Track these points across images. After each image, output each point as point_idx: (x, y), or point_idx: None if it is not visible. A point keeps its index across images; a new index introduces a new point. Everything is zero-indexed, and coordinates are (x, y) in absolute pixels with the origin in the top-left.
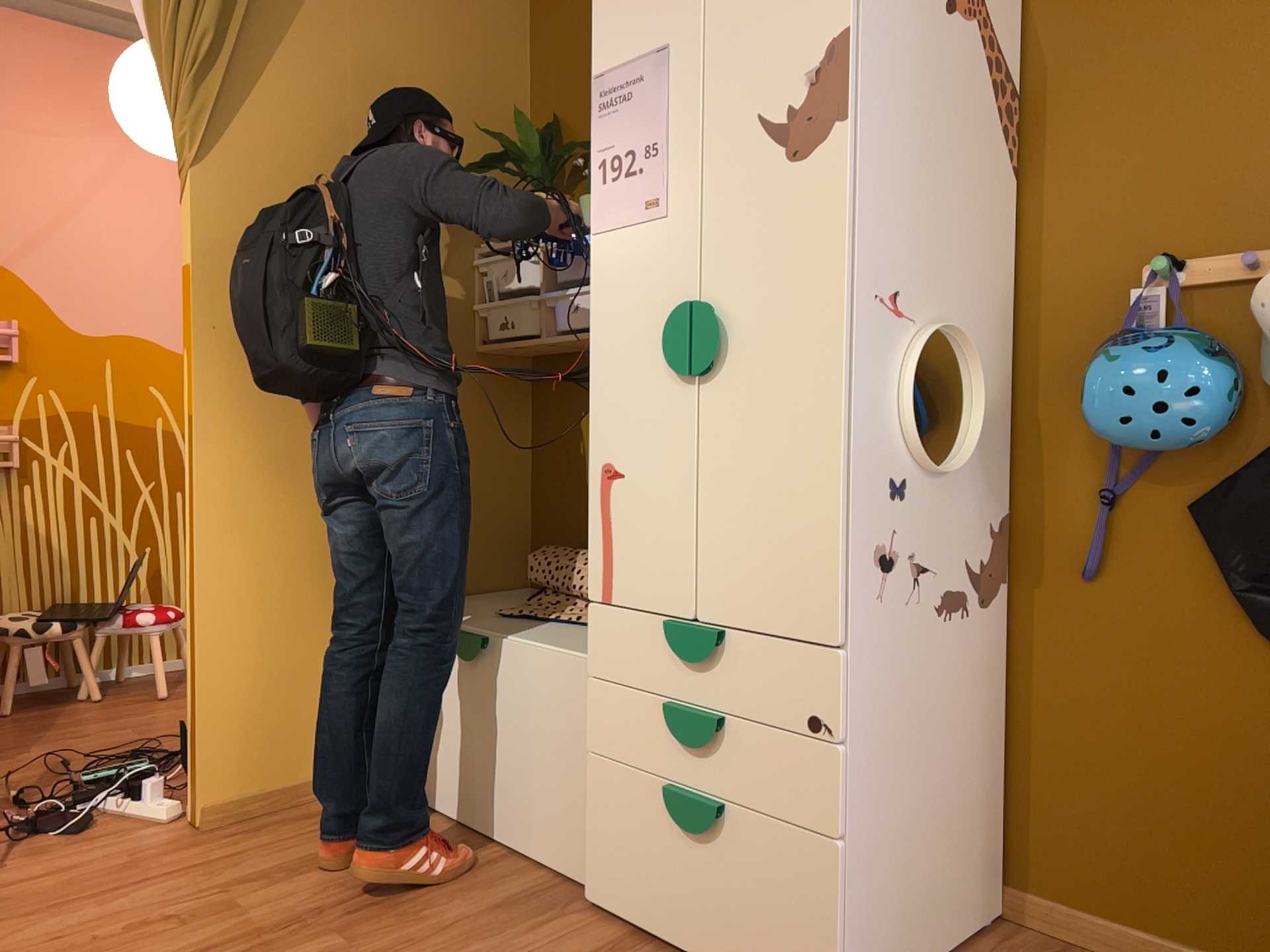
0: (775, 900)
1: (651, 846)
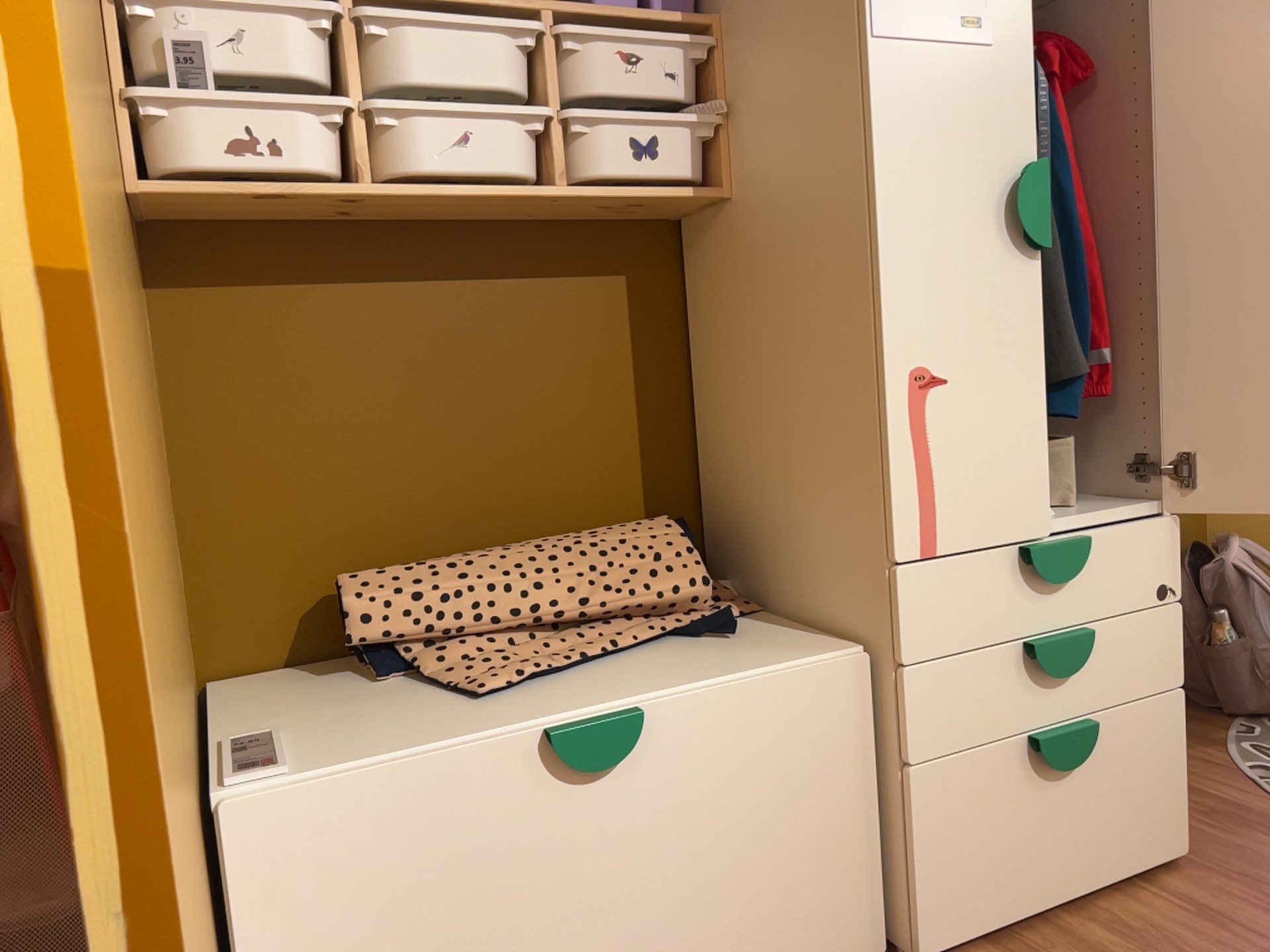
0: (1138, 777)
1: (1011, 822)
